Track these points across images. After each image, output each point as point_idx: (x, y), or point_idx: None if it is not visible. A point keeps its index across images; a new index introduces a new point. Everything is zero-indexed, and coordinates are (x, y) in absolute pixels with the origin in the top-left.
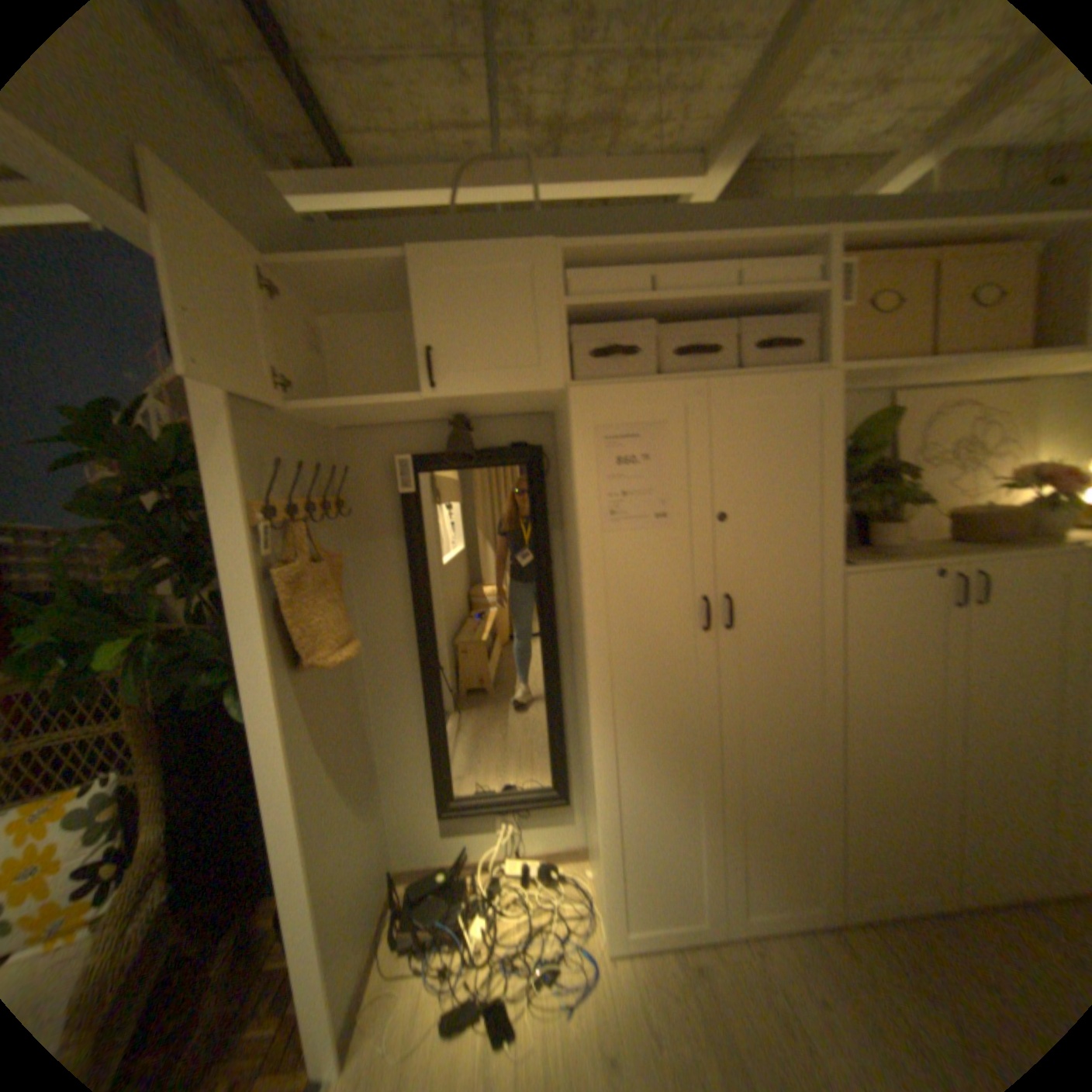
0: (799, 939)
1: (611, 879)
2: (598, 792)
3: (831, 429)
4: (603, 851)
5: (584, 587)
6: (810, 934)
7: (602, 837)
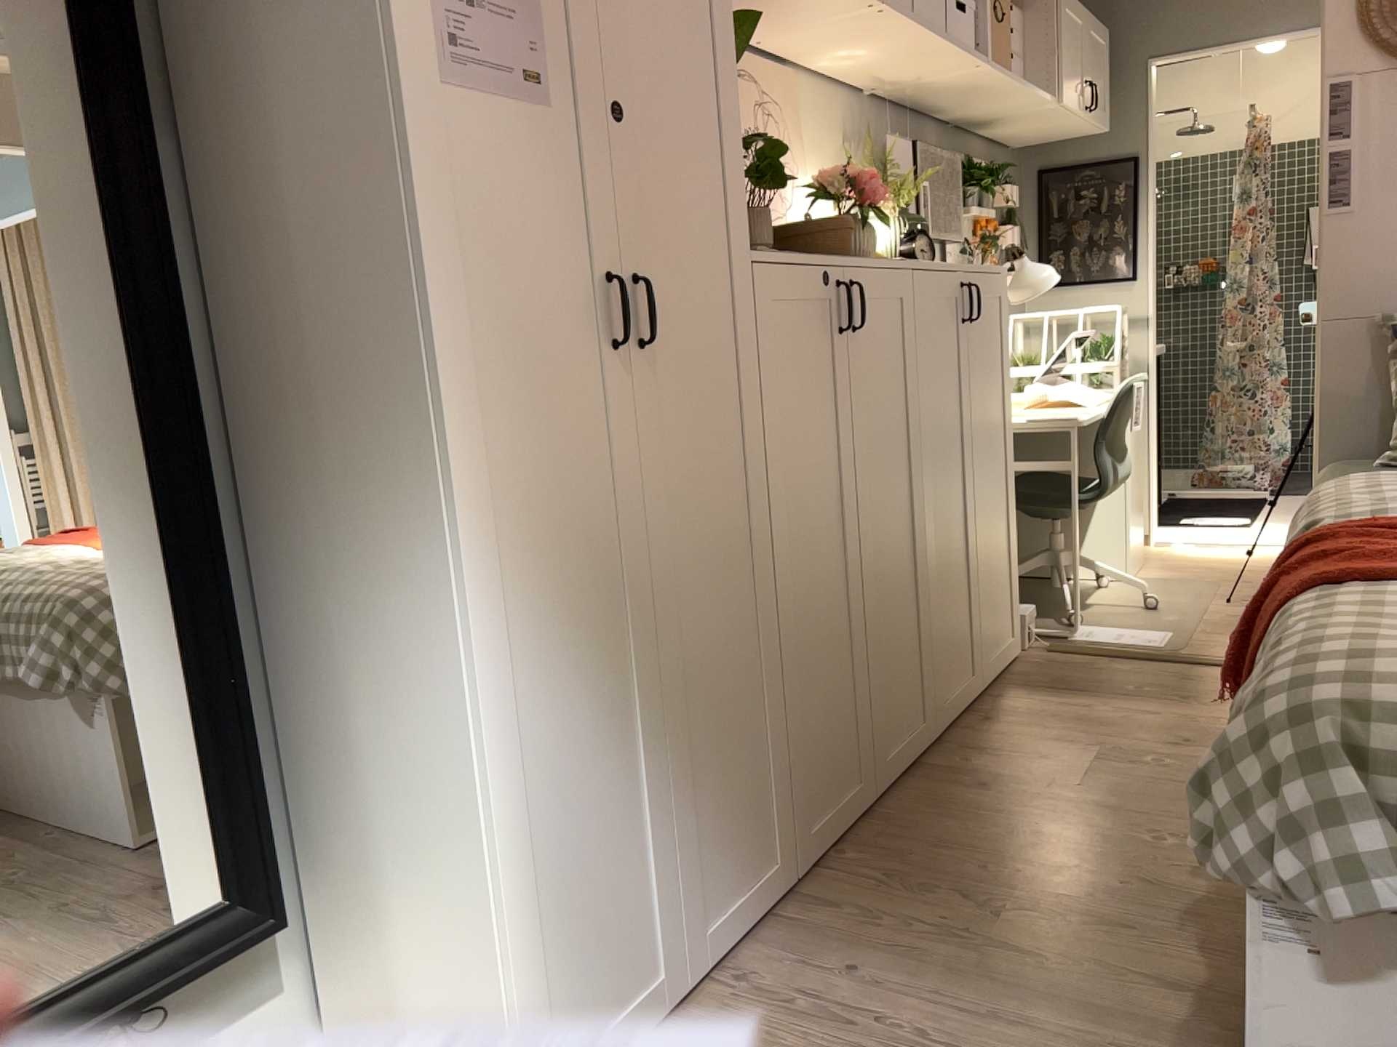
0: (760, 933)
1: (513, 960)
2: (474, 747)
3: (704, 4)
4: (493, 895)
5: (409, 207)
6: (767, 919)
7: (489, 860)
